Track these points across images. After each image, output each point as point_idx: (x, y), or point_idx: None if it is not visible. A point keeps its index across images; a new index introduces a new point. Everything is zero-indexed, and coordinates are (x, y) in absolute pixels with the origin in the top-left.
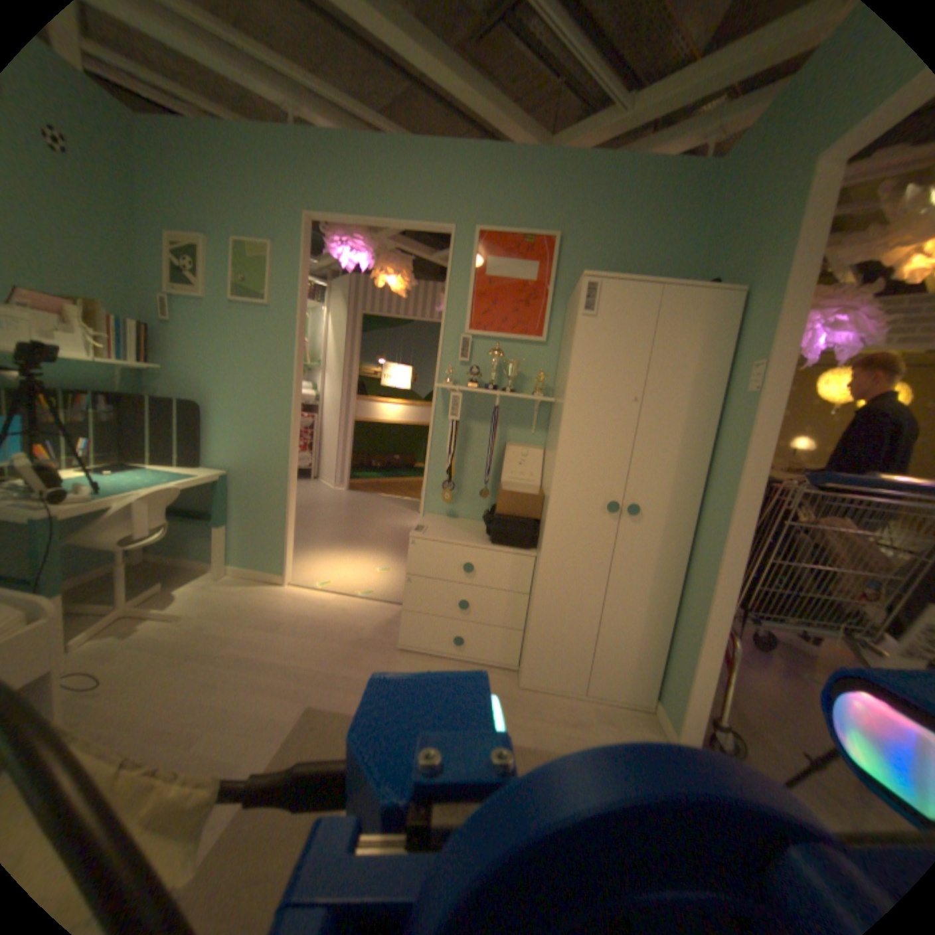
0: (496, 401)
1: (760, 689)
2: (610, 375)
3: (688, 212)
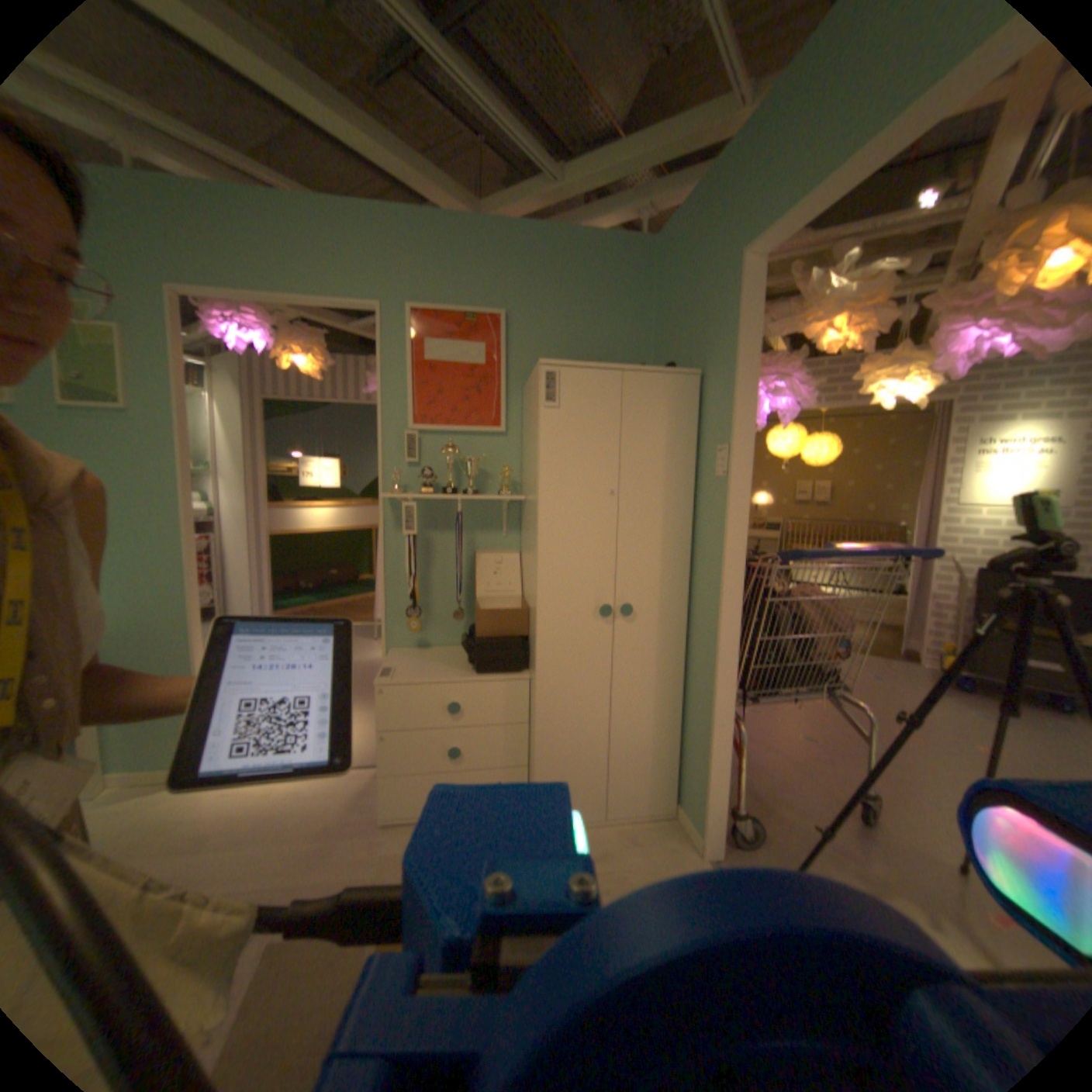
0: (459, 506)
1: (765, 760)
2: (582, 469)
3: (632, 287)
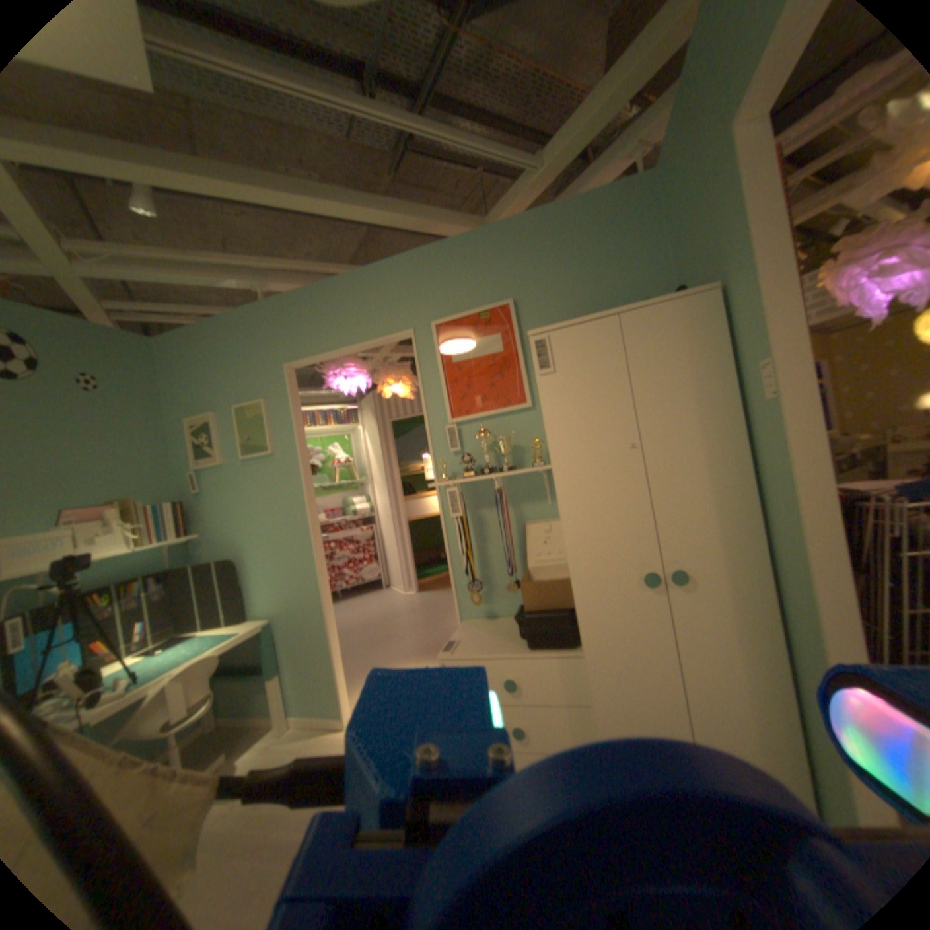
0: (496, 484)
1: None
2: (594, 427)
3: (638, 228)
